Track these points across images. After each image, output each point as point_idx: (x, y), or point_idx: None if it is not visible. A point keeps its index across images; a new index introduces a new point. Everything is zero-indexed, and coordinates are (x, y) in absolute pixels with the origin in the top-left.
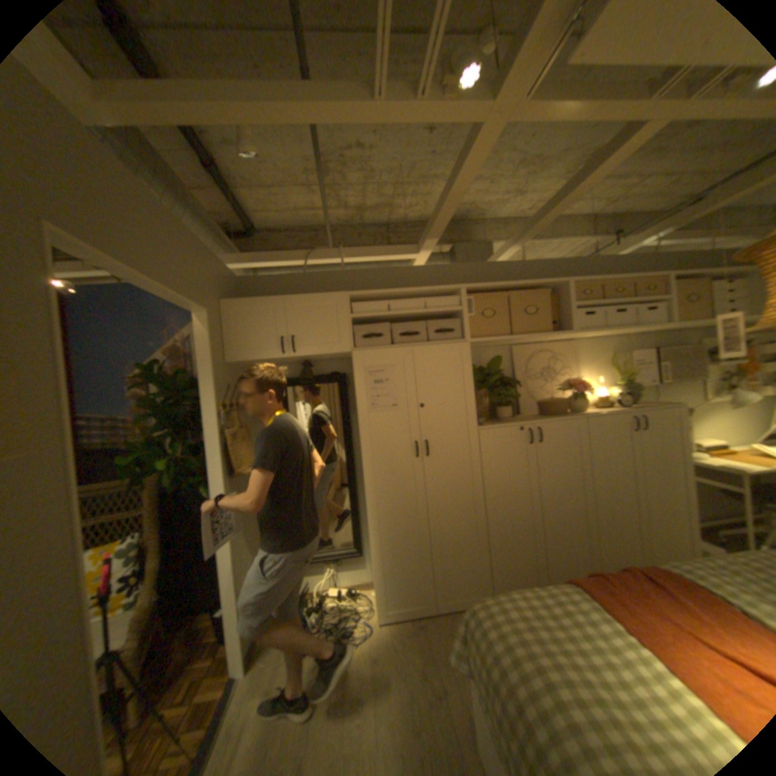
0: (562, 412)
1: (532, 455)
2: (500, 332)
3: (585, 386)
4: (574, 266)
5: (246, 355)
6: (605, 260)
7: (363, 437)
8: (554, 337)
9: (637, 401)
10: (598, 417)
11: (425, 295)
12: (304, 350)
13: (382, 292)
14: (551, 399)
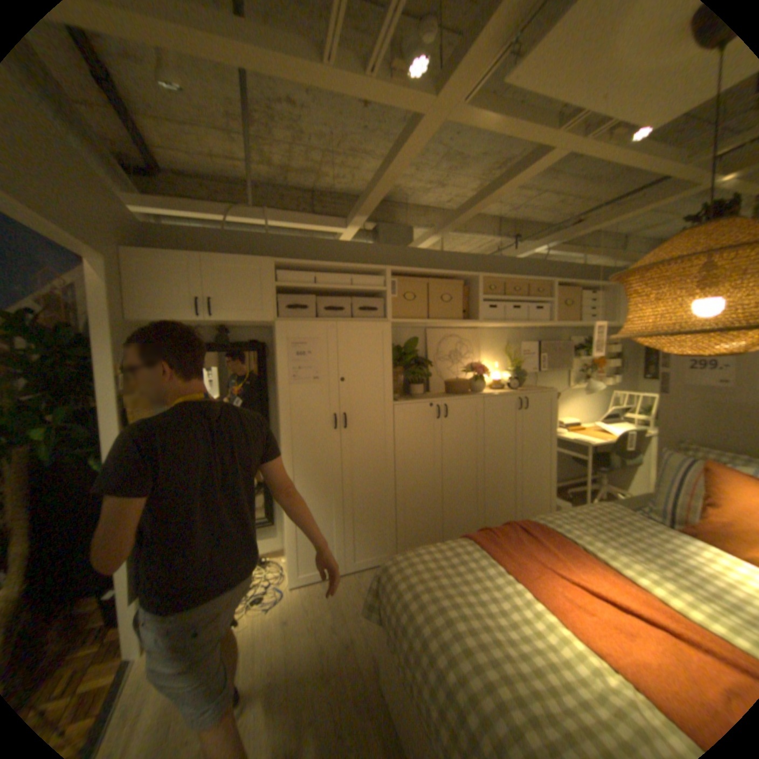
0: (464, 391)
1: (437, 428)
2: (418, 315)
3: (483, 369)
4: (483, 262)
5: (152, 313)
6: (507, 261)
7: (283, 408)
8: (463, 325)
9: (521, 384)
10: (492, 397)
11: (352, 271)
12: (222, 314)
13: (310, 263)
14: (456, 379)
